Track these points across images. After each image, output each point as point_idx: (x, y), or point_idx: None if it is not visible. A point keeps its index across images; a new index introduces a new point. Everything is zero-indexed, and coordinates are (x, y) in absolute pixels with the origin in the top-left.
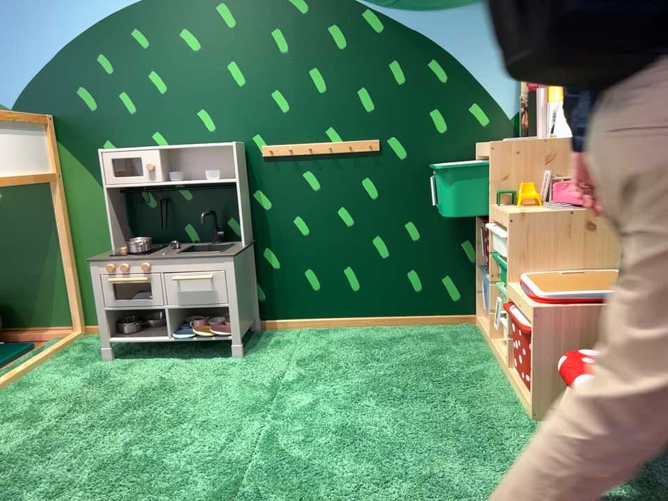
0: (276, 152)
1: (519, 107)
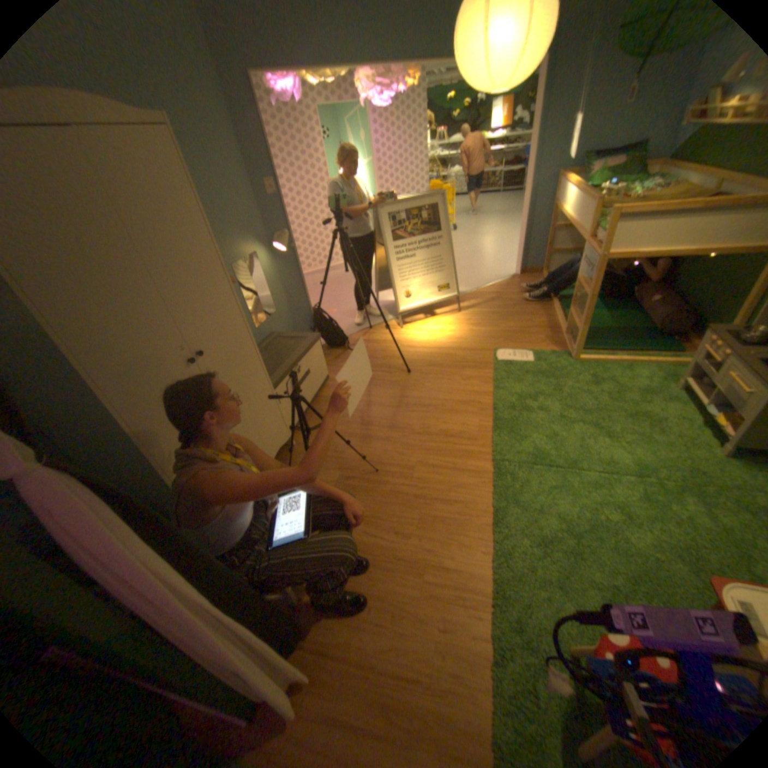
0: None
1: None
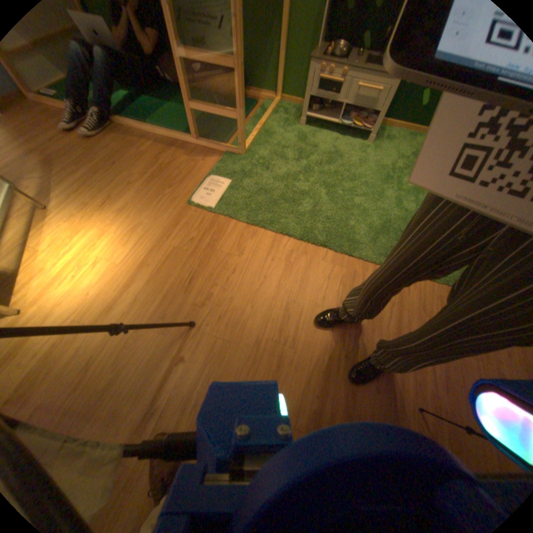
0: None
1: None
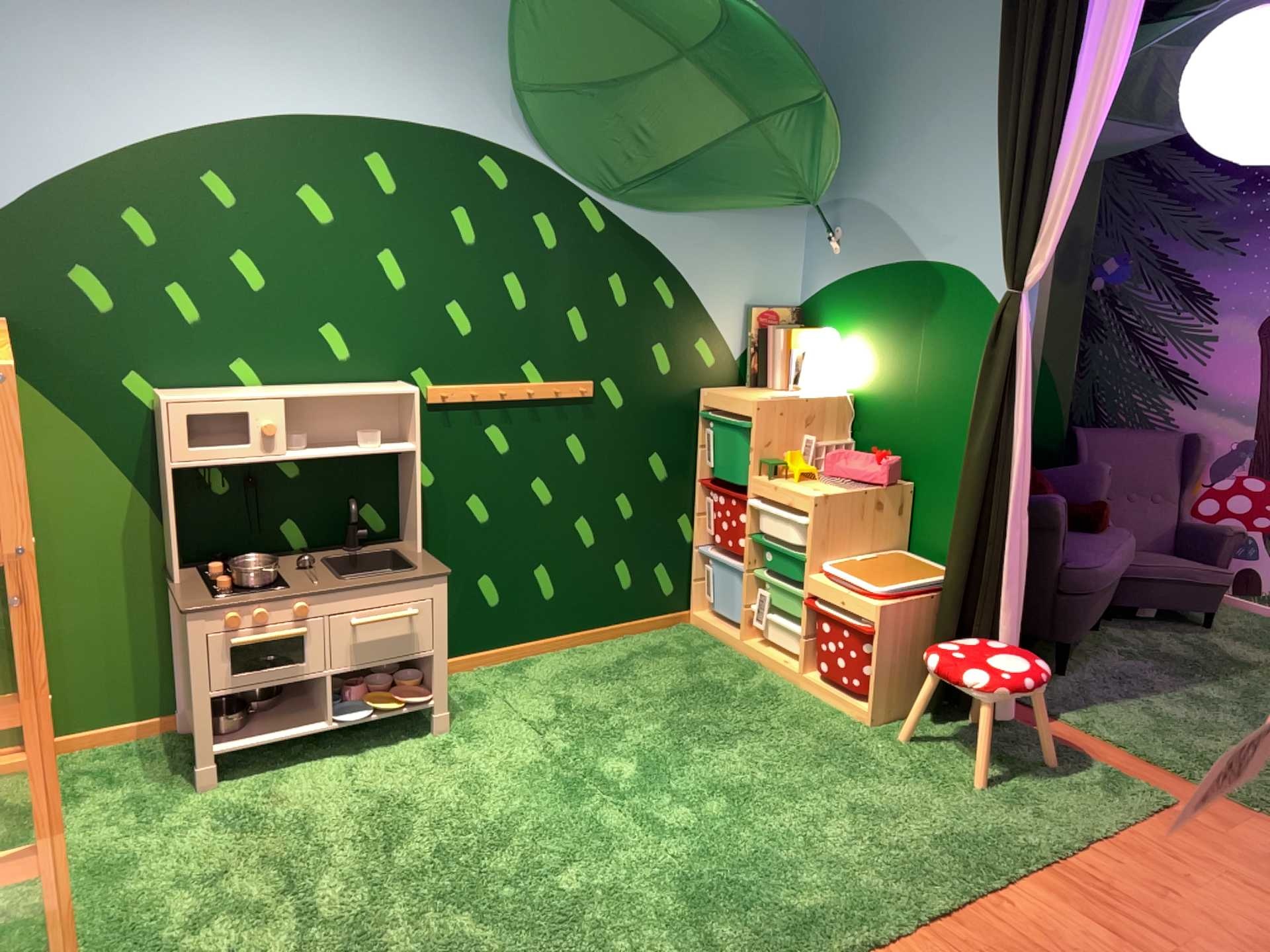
0: (453, 399)
1: (744, 346)
